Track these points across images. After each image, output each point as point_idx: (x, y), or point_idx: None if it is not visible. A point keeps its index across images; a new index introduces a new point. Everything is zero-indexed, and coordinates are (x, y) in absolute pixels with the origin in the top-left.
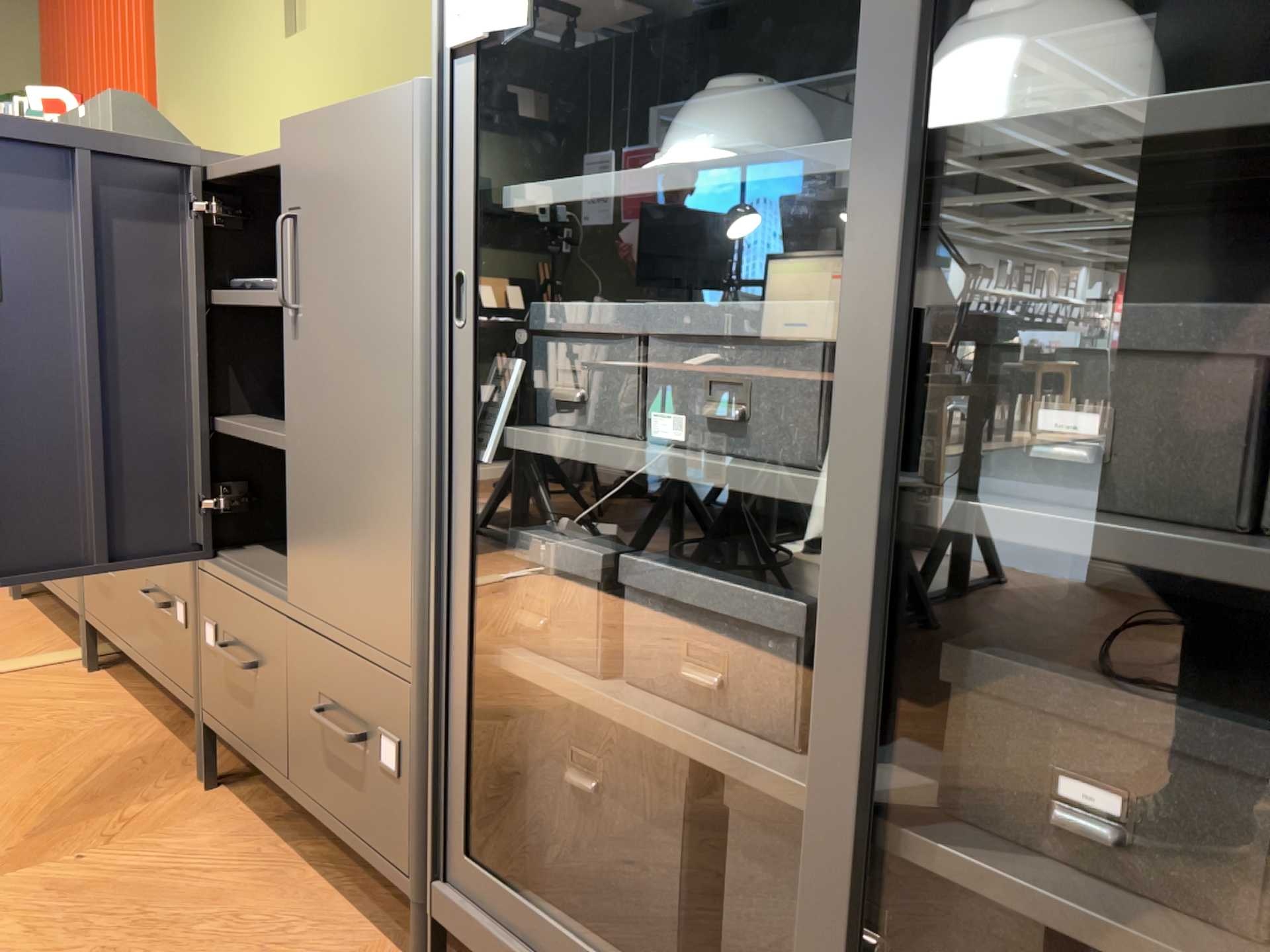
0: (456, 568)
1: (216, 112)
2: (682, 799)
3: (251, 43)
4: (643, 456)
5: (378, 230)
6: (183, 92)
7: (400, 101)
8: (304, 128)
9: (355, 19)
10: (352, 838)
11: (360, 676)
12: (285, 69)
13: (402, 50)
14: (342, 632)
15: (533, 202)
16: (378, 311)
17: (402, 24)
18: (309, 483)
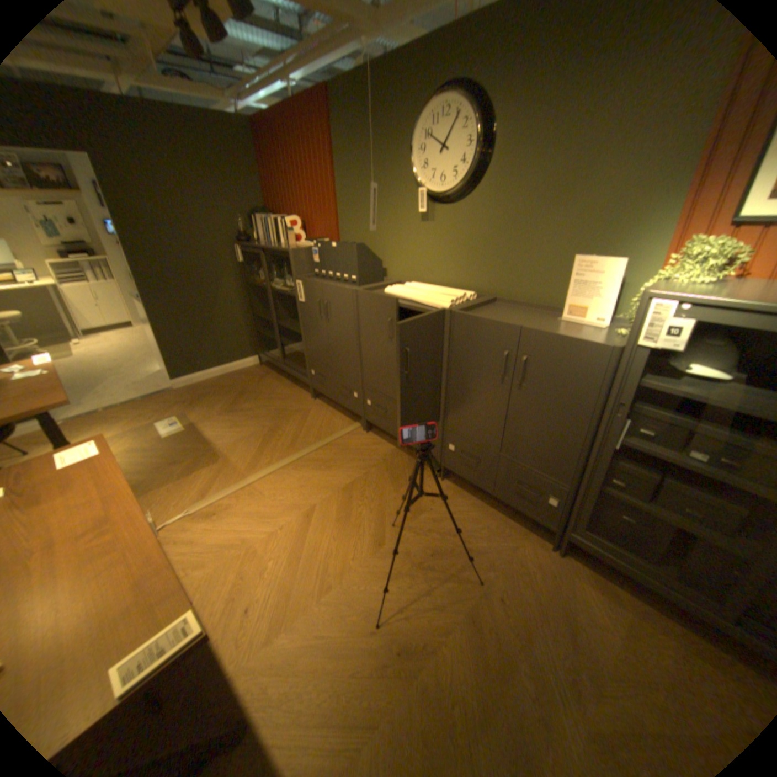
0: (600, 470)
1: (376, 237)
2: (672, 531)
3: (399, 217)
4: (690, 464)
5: (580, 378)
6: (355, 224)
7: (604, 348)
8: (539, 334)
9: (465, 225)
10: (528, 512)
11: (541, 480)
12: (420, 233)
13: (493, 244)
14: (533, 468)
15: (656, 388)
16: (575, 399)
17: (494, 235)
18: (521, 428)
